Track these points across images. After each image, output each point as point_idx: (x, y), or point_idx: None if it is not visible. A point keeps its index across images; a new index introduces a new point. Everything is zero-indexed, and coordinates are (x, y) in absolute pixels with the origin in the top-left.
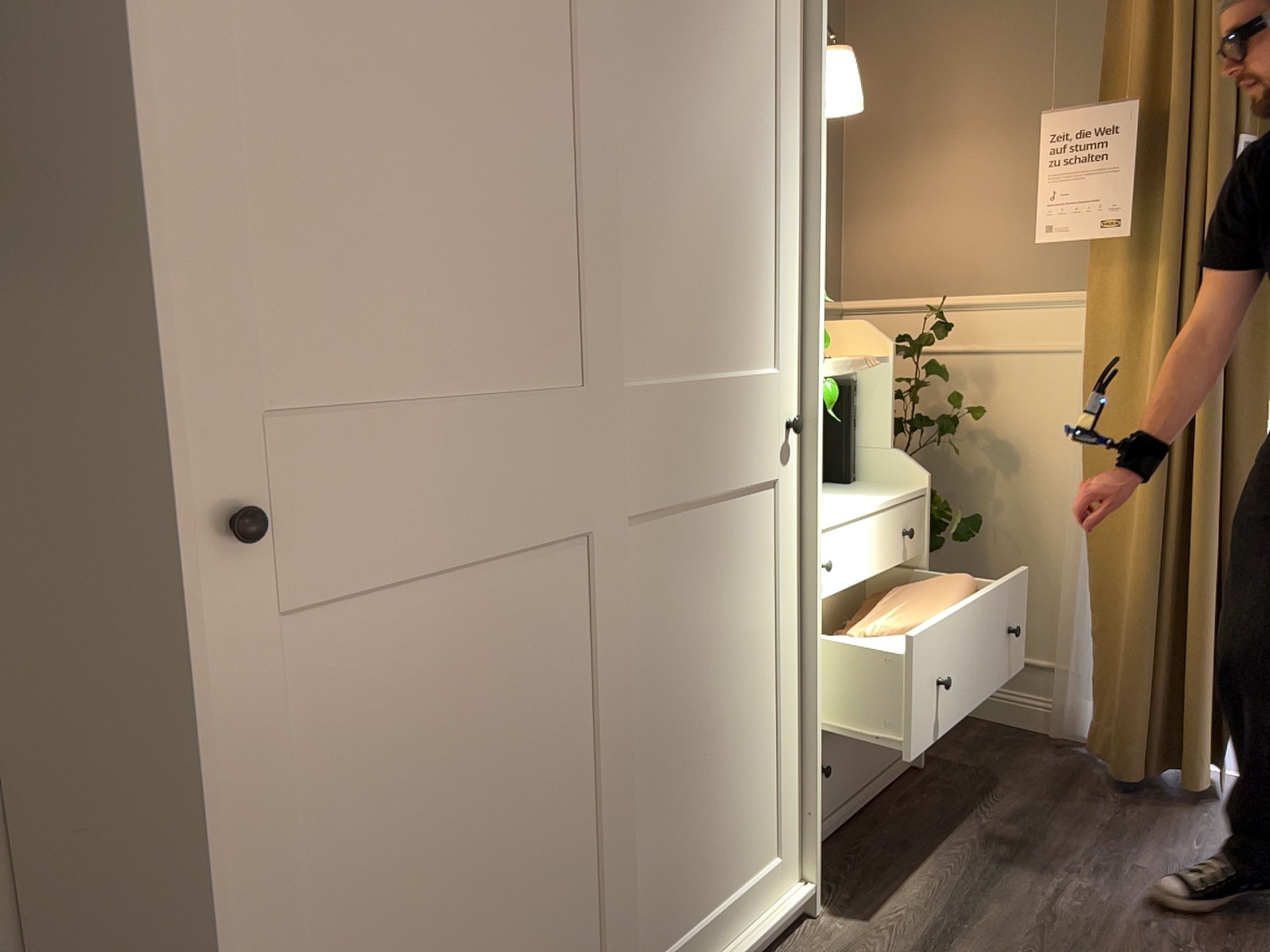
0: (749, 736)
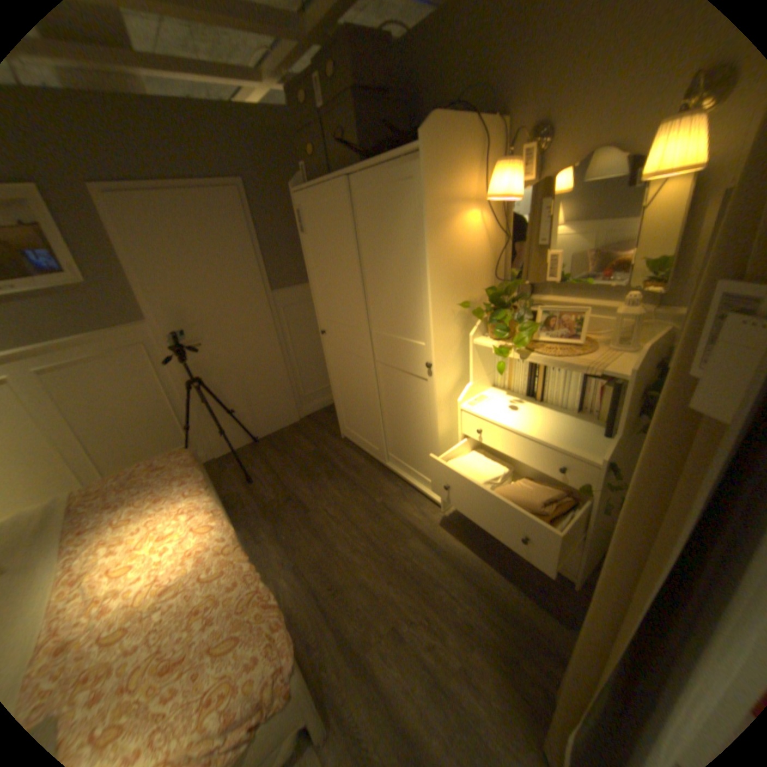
0: (420, 442)
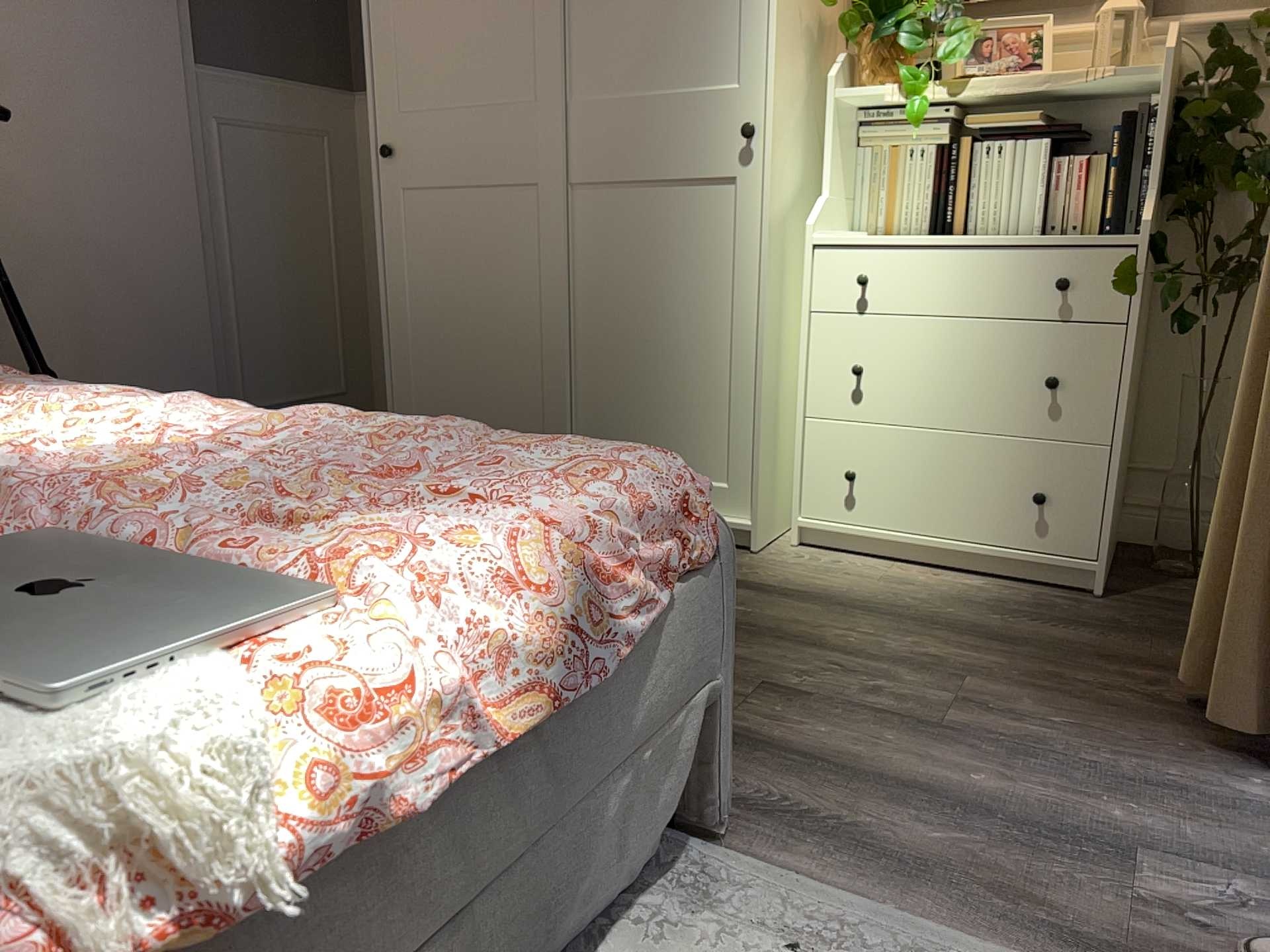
0: (694, 371)
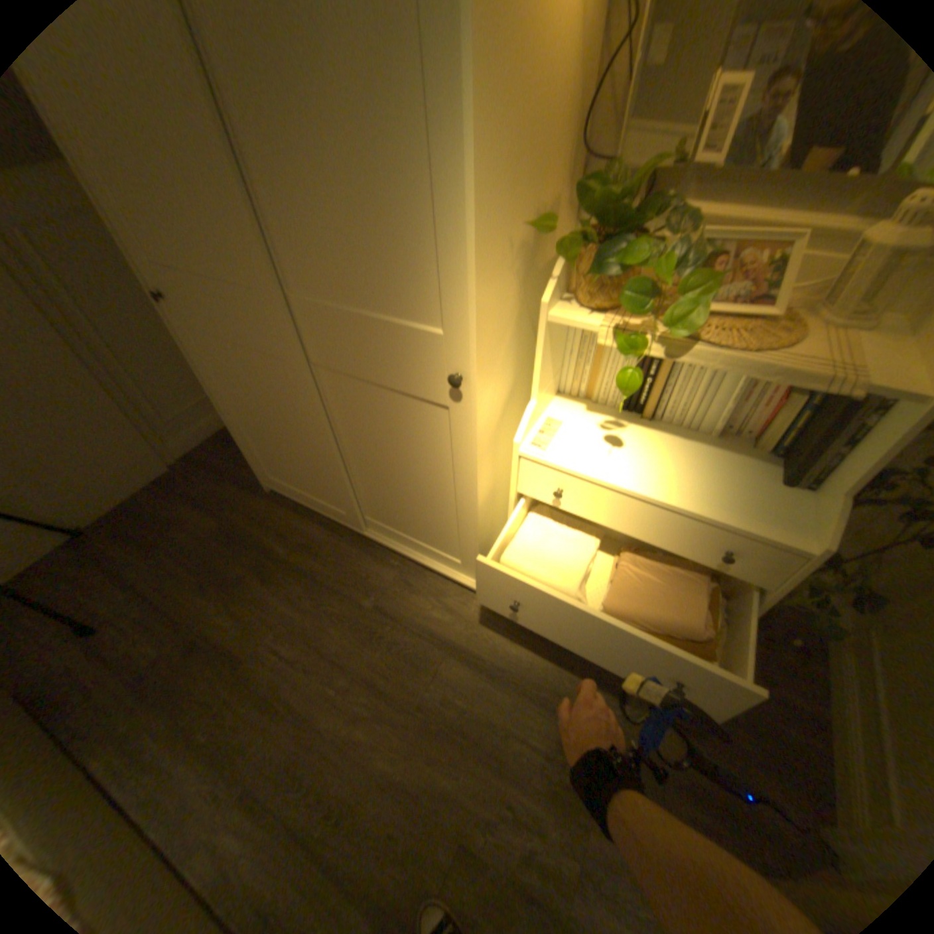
0: (431, 507)
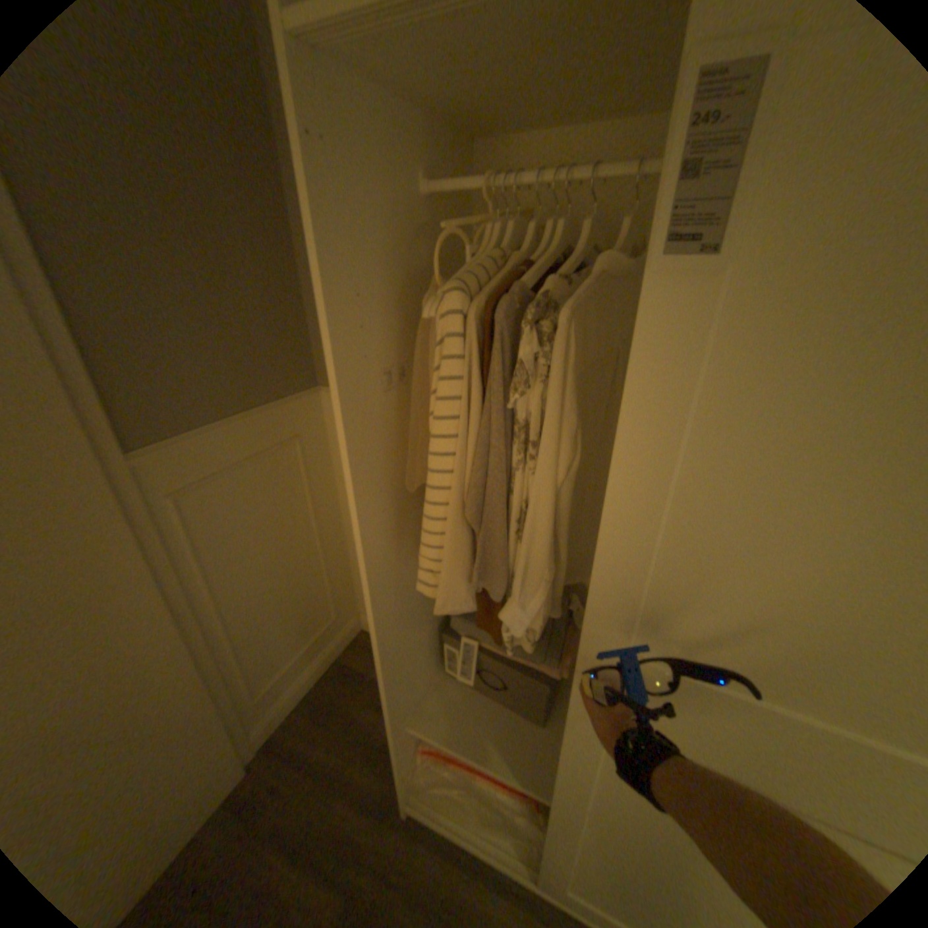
0: None
